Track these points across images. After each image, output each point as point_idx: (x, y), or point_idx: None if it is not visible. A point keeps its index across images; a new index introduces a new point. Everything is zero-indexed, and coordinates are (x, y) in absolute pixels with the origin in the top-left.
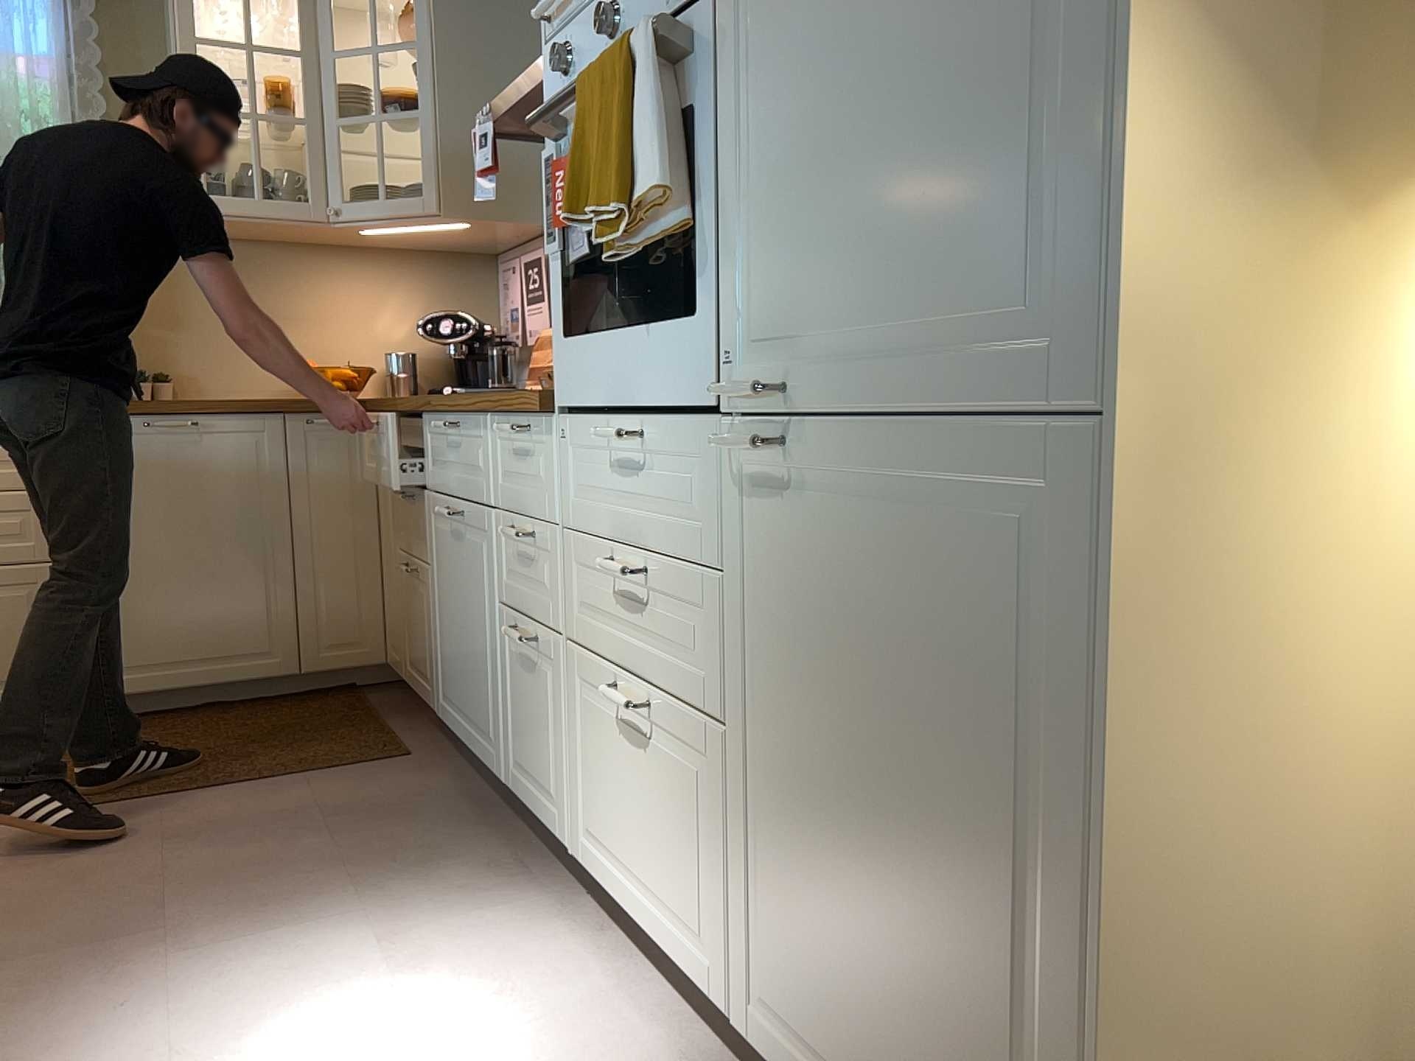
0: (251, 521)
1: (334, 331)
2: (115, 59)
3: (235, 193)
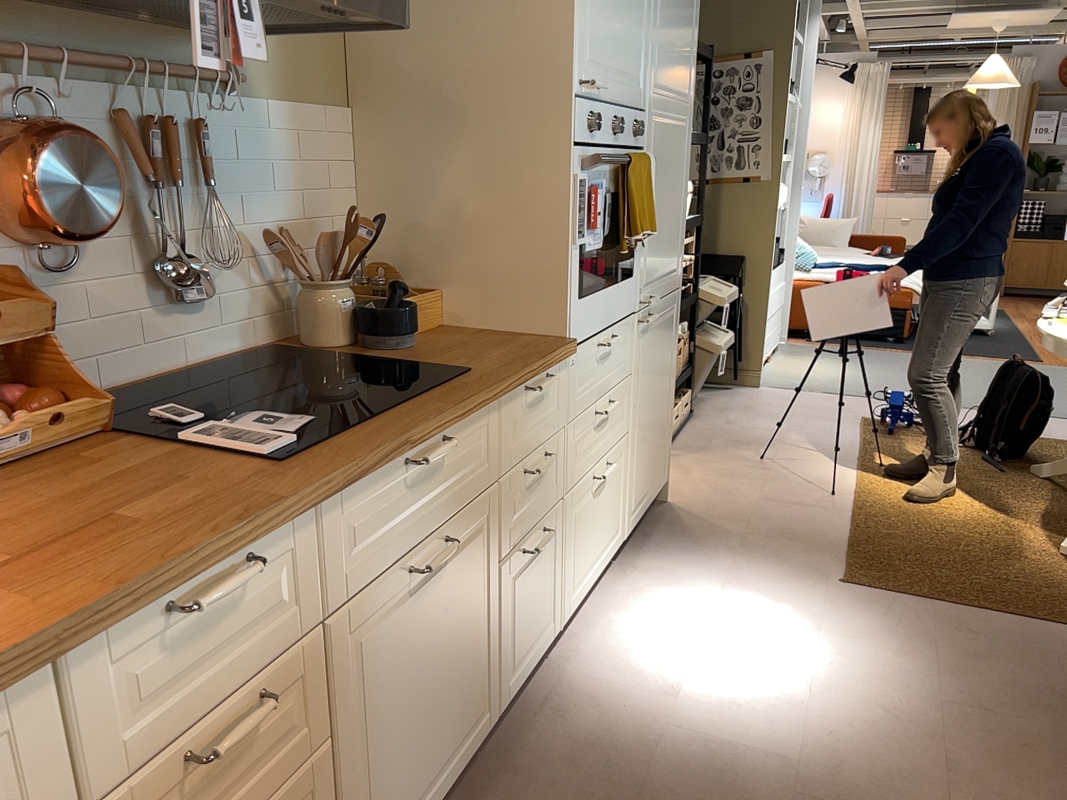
0: None
1: None
2: None
3: None
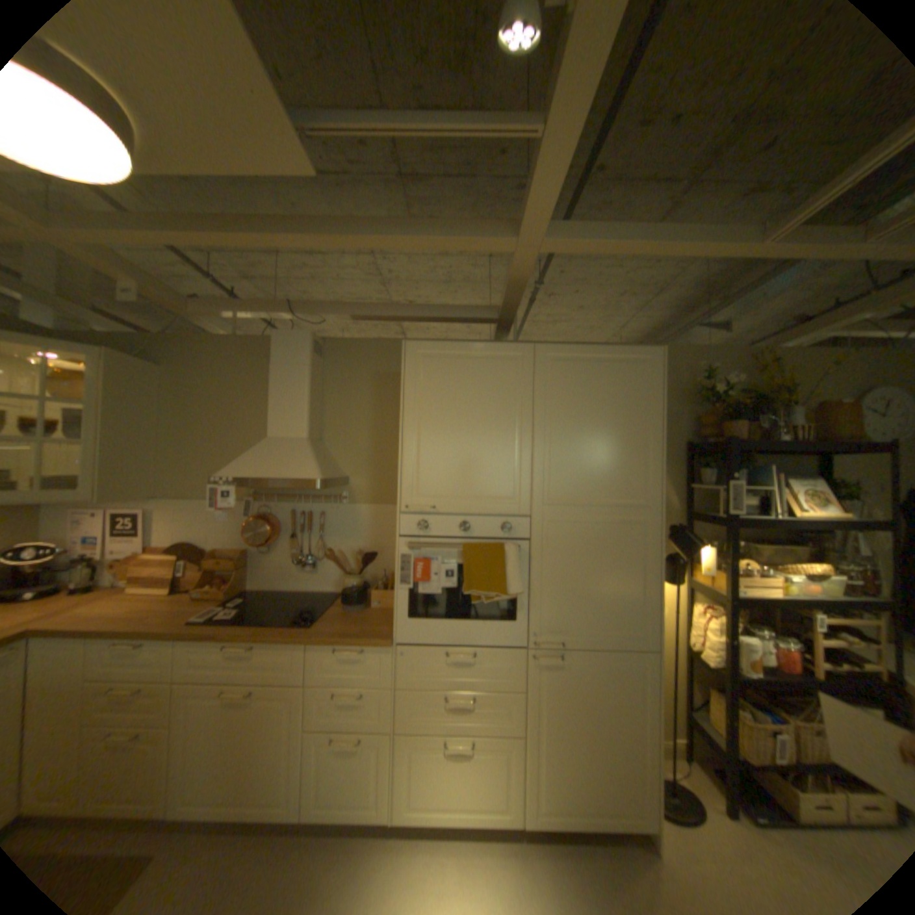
0: None
1: None
2: None
3: None
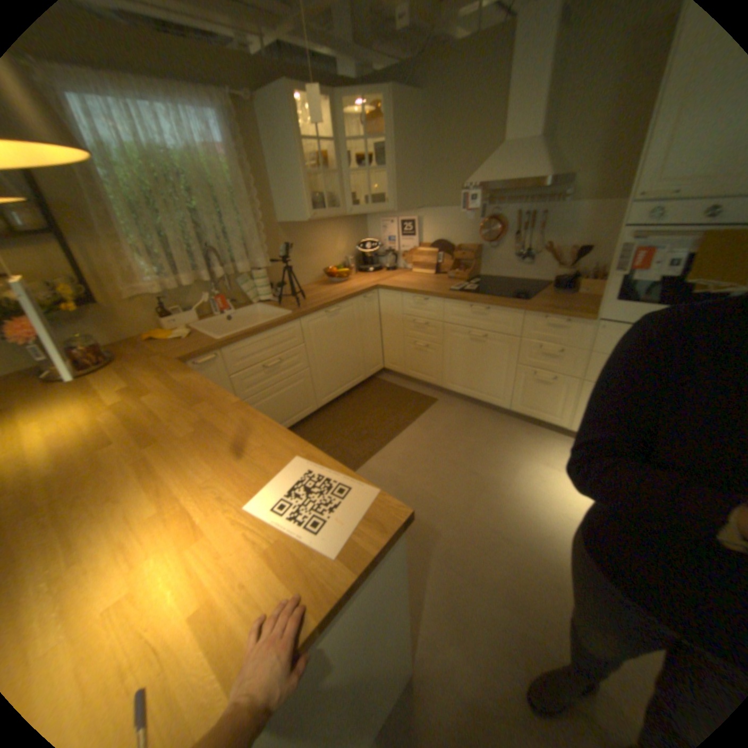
0: (352, 336)
1: (324, 253)
2: (239, 142)
3: (312, 207)
